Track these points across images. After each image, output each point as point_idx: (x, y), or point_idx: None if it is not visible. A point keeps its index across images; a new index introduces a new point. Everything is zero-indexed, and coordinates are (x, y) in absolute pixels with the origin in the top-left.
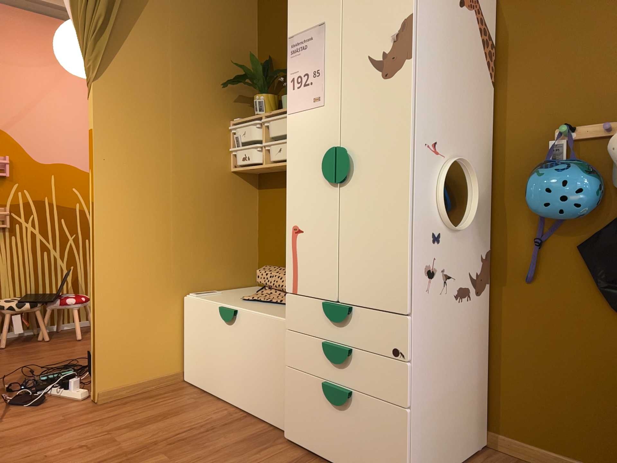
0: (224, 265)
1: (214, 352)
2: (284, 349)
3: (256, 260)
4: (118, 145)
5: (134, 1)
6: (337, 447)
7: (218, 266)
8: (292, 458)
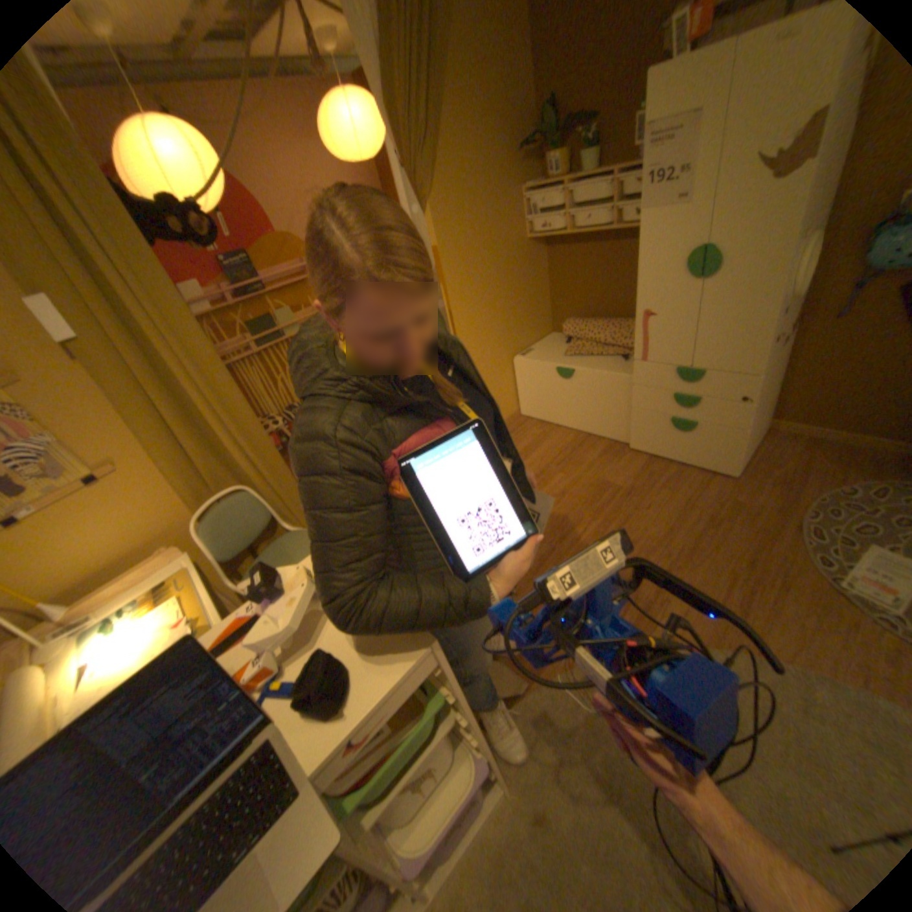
0: (531, 324)
1: (552, 397)
2: (631, 397)
3: (550, 311)
4: (454, 255)
5: (433, 84)
6: (679, 451)
7: (528, 326)
8: (643, 460)
